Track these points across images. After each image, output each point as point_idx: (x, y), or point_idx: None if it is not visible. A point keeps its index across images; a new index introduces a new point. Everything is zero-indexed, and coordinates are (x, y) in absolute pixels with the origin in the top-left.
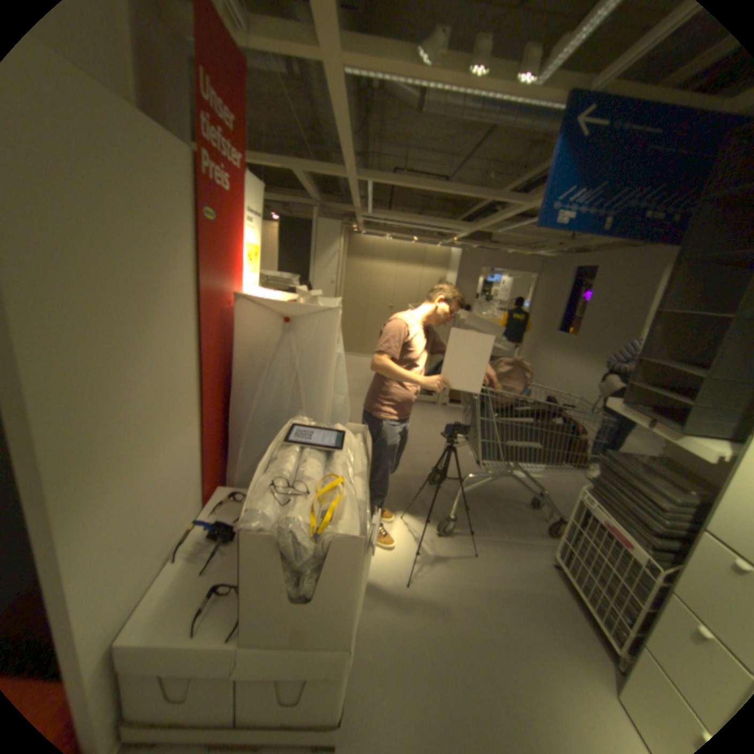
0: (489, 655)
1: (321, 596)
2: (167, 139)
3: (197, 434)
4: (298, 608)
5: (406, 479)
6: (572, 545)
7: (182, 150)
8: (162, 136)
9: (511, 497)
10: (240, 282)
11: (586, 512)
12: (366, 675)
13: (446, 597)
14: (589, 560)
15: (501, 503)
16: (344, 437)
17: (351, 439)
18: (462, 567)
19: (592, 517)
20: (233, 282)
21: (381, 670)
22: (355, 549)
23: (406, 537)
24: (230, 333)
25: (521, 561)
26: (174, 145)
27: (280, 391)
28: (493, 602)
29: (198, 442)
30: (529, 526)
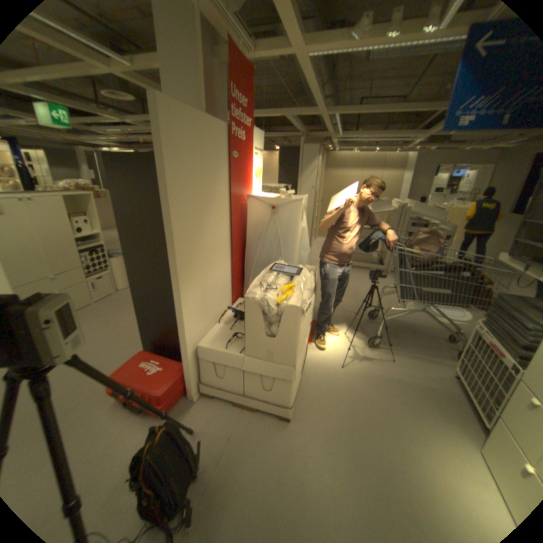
0: (389, 409)
1: (281, 335)
2: (216, 123)
3: (229, 267)
4: (270, 340)
5: (352, 313)
6: (468, 361)
7: (222, 126)
8: (214, 122)
9: (431, 331)
10: (250, 189)
11: (480, 337)
12: (311, 400)
13: (367, 377)
14: (478, 369)
15: (422, 335)
16: (302, 271)
17: (306, 273)
18: (382, 365)
19: (484, 341)
20: (247, 190)
21: (319, 400)
22: (296, 312)
23: (345, 343)
24: (245, 217)
25: (428, 370)
26: (219, 124)
27: (270, 248)
28: (400, 386)
29: (230, 271)
30: (441, 350)
